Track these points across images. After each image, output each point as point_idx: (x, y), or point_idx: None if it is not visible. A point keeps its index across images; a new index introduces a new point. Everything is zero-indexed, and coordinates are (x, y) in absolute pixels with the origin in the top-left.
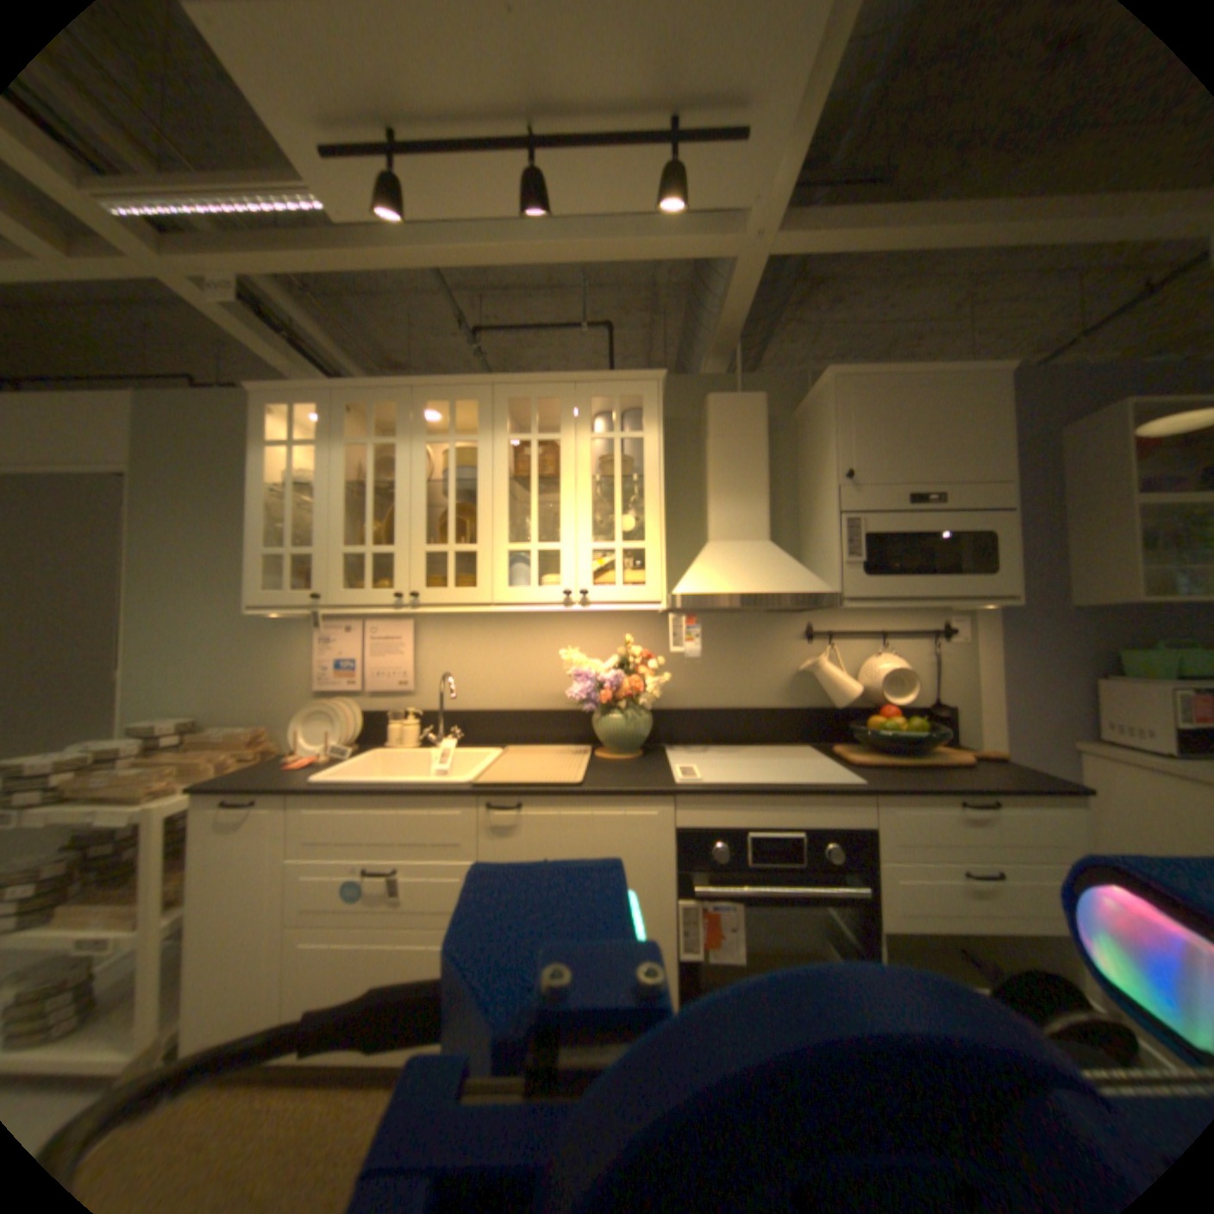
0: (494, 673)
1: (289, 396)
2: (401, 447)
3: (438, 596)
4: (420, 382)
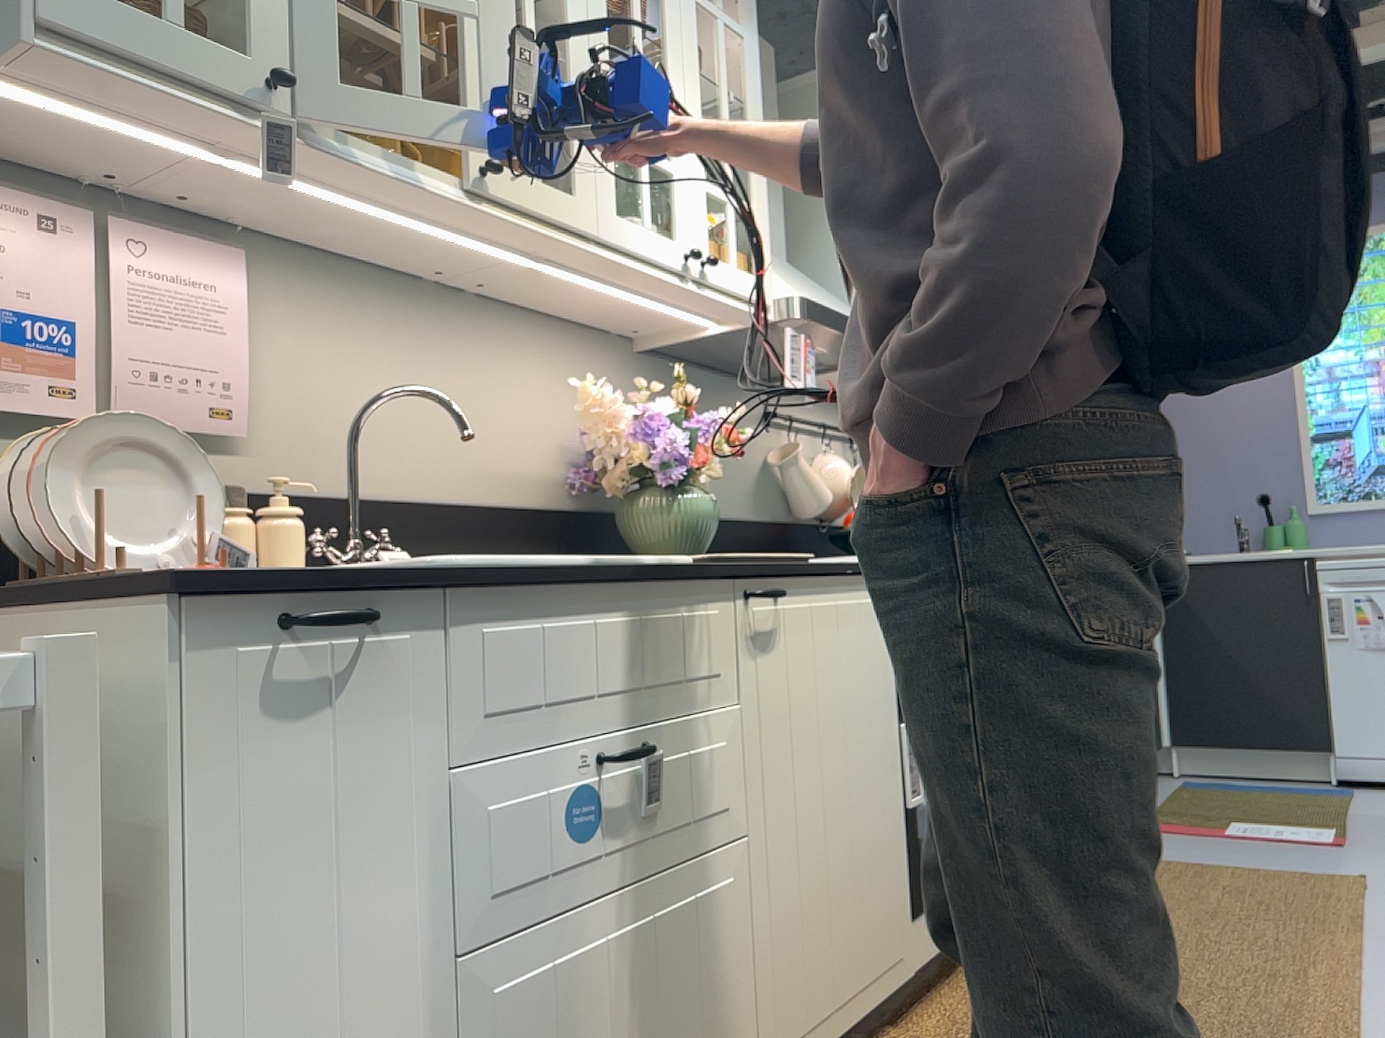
0: (410, 419)
1: None
2: None
3: (516, 189)
4: None
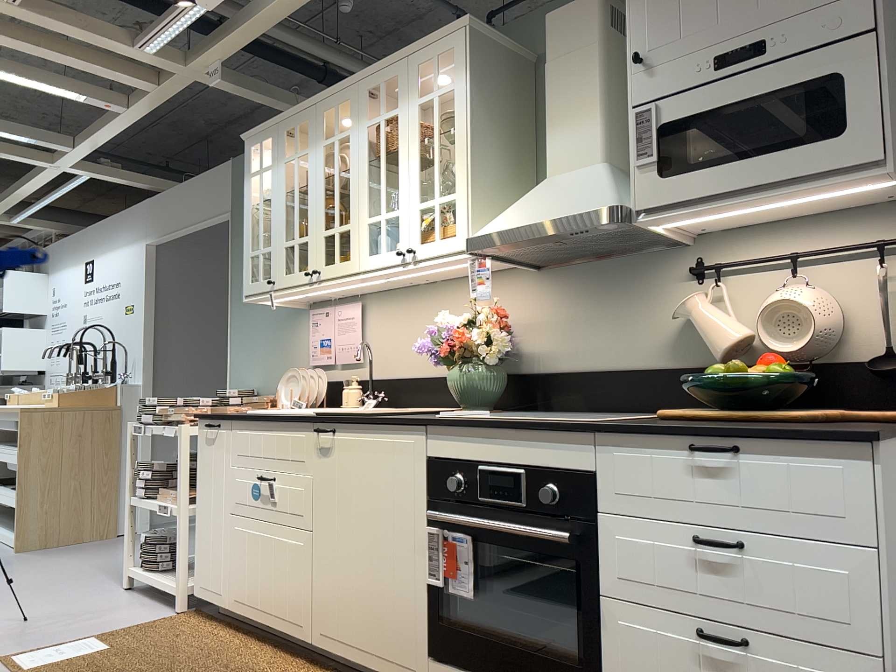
0: (412, 344)
1: (260, 137)
2: (310, 155)
3: (328, 271)
4: (318, 99)
